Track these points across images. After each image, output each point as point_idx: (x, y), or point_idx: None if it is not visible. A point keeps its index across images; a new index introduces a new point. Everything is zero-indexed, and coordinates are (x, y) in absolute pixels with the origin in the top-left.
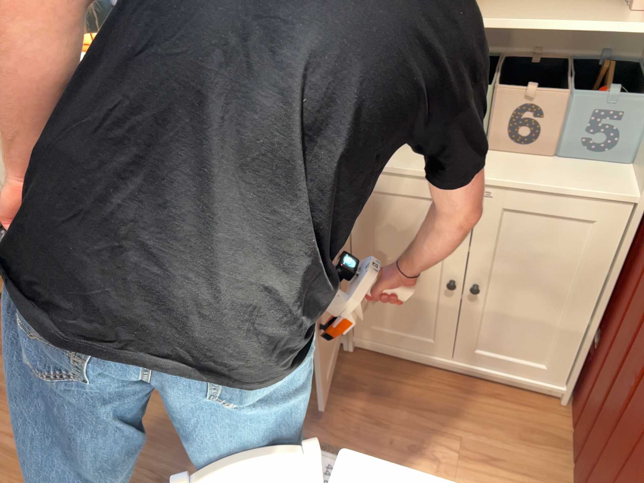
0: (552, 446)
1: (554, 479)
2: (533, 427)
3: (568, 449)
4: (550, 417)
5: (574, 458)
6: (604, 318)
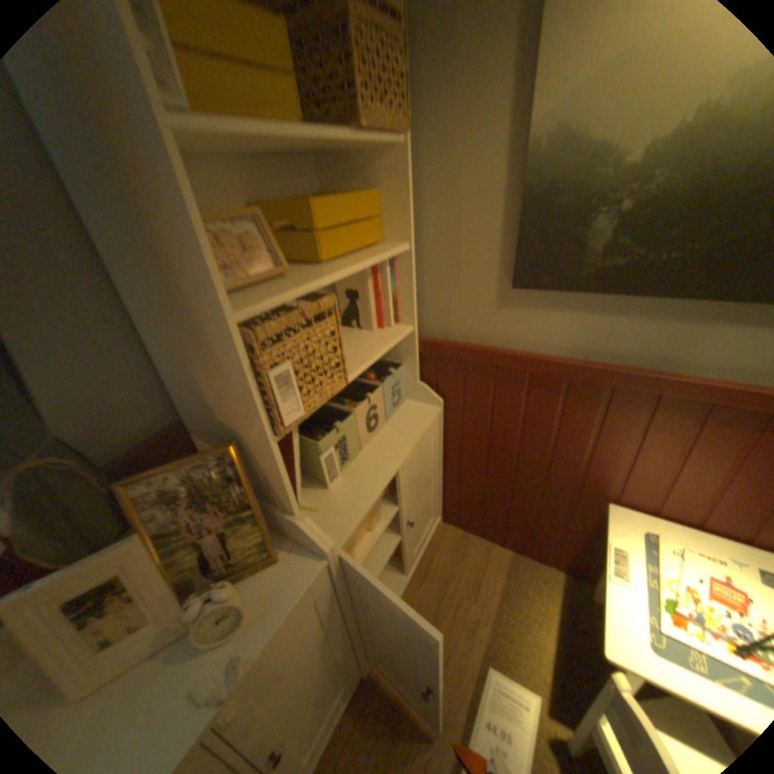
0: (469, 543)
1: (490, 551)
2: (456, 547)
3: (471, 535)
4: (449, 535)
5: (482, 533)
6: (444, 469)
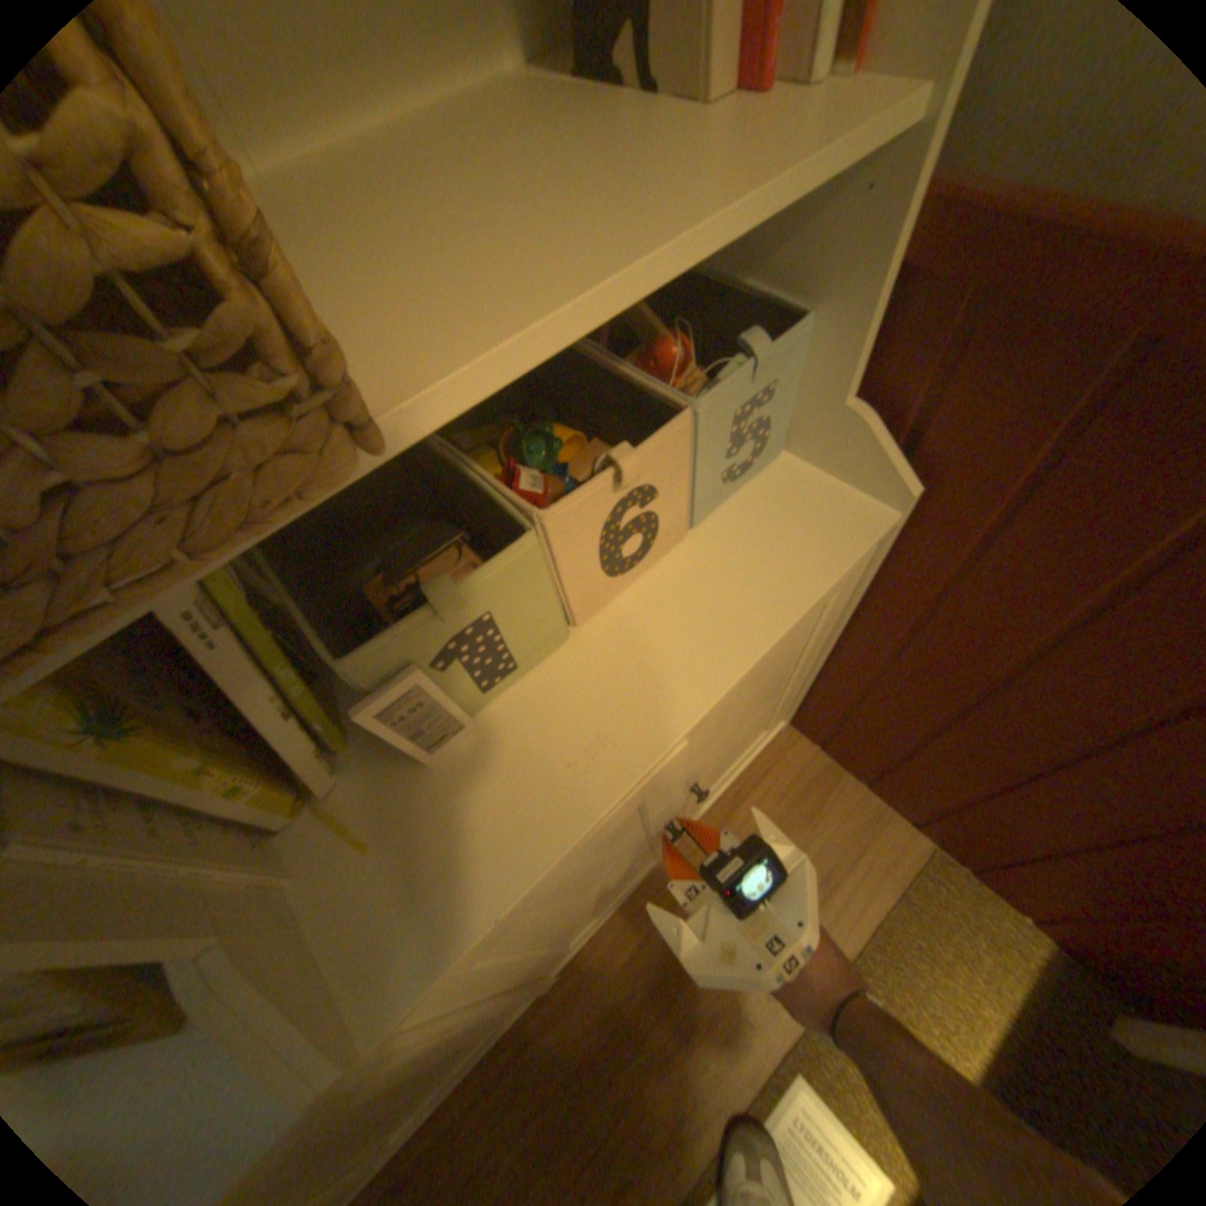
0: (838, 791)
1: (882, 826)
2: (804, 792)
3: (850, 776)
4: (797, 759)
5: (878, 787)
6: (838, 652)
